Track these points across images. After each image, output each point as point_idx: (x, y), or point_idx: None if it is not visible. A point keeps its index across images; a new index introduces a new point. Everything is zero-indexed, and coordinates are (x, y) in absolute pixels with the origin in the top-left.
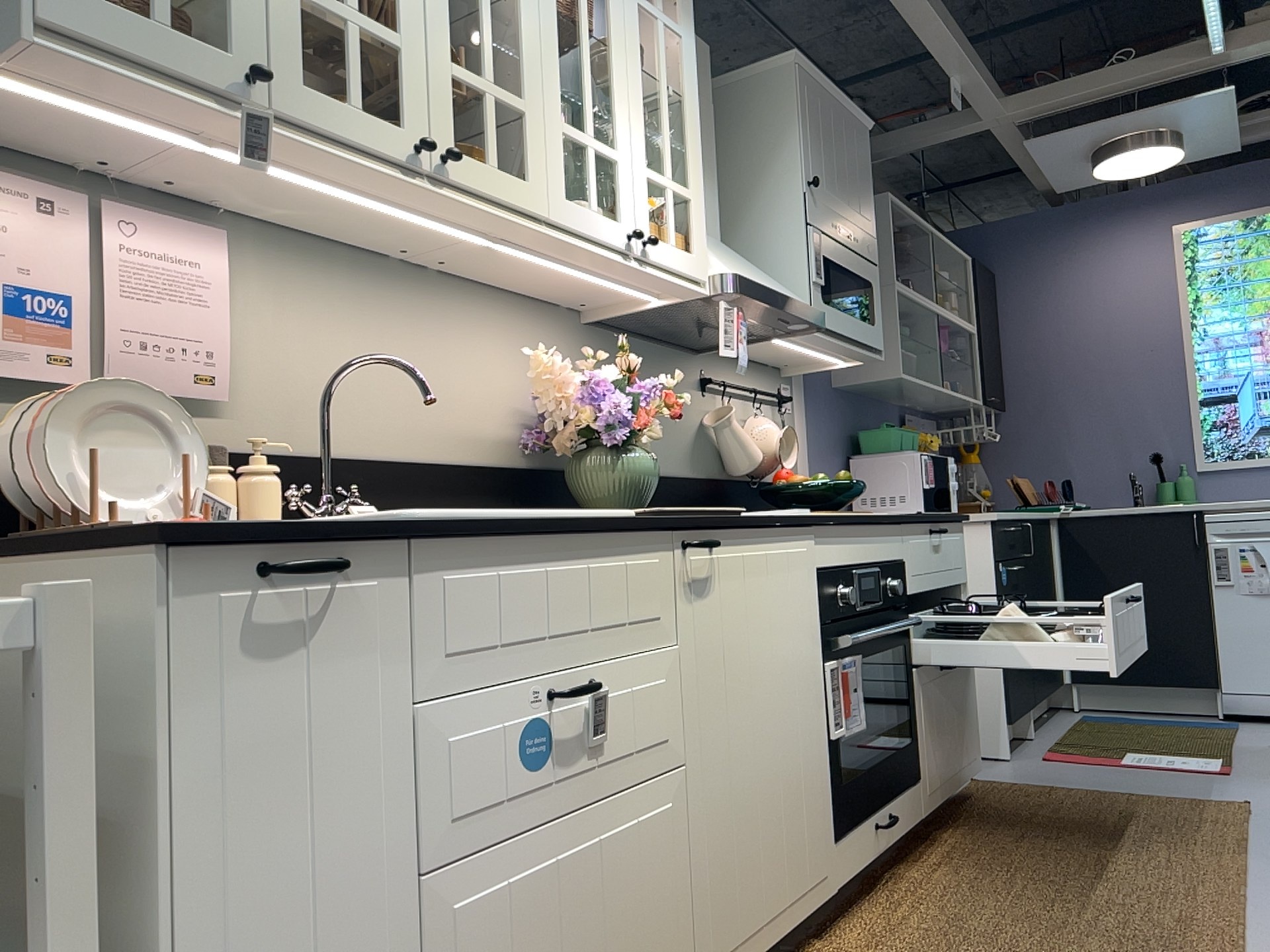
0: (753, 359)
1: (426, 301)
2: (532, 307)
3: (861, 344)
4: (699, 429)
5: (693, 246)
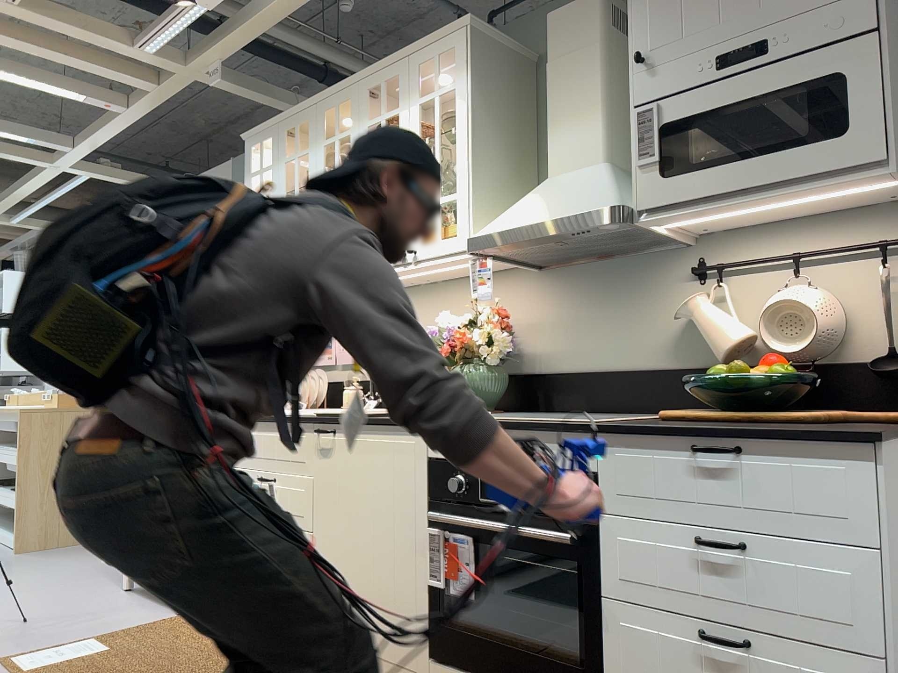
0: (809, 214)
1: (435, 297)
2: (496, 276)
3: (796, 180)
4: (684, 320)
5: (459, 228)
